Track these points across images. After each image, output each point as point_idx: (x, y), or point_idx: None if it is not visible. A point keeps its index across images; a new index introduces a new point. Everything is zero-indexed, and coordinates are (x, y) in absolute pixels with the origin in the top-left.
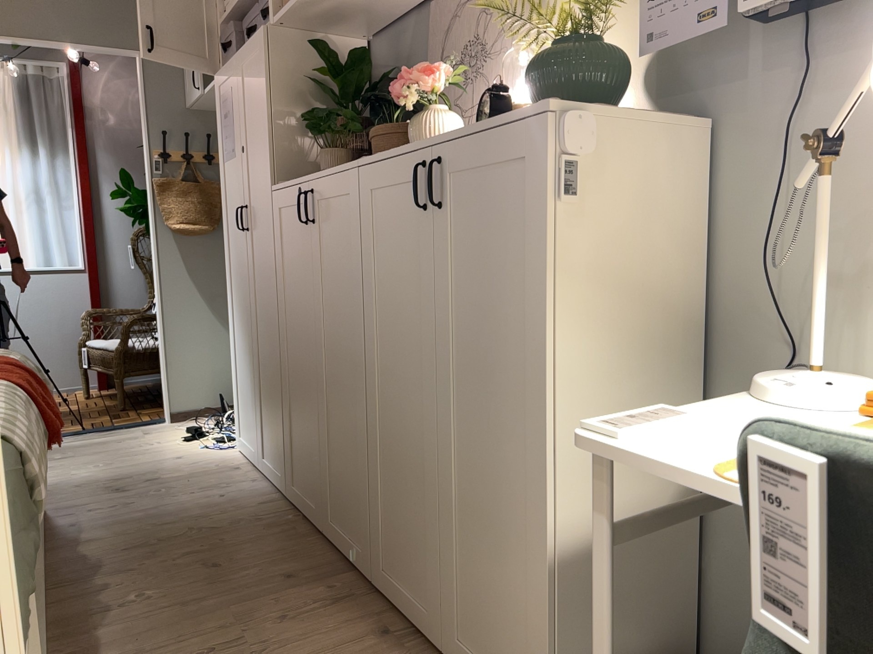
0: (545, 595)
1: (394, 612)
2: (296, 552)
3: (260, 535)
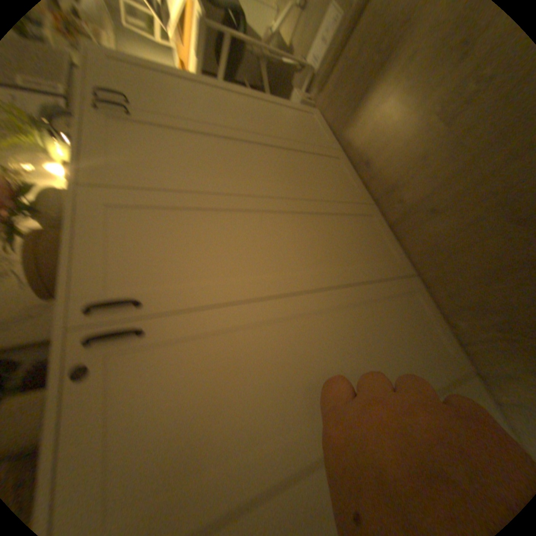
0: (272, 93)
1: (365, 184)
2: (438, 253)
3: (487, 291)
